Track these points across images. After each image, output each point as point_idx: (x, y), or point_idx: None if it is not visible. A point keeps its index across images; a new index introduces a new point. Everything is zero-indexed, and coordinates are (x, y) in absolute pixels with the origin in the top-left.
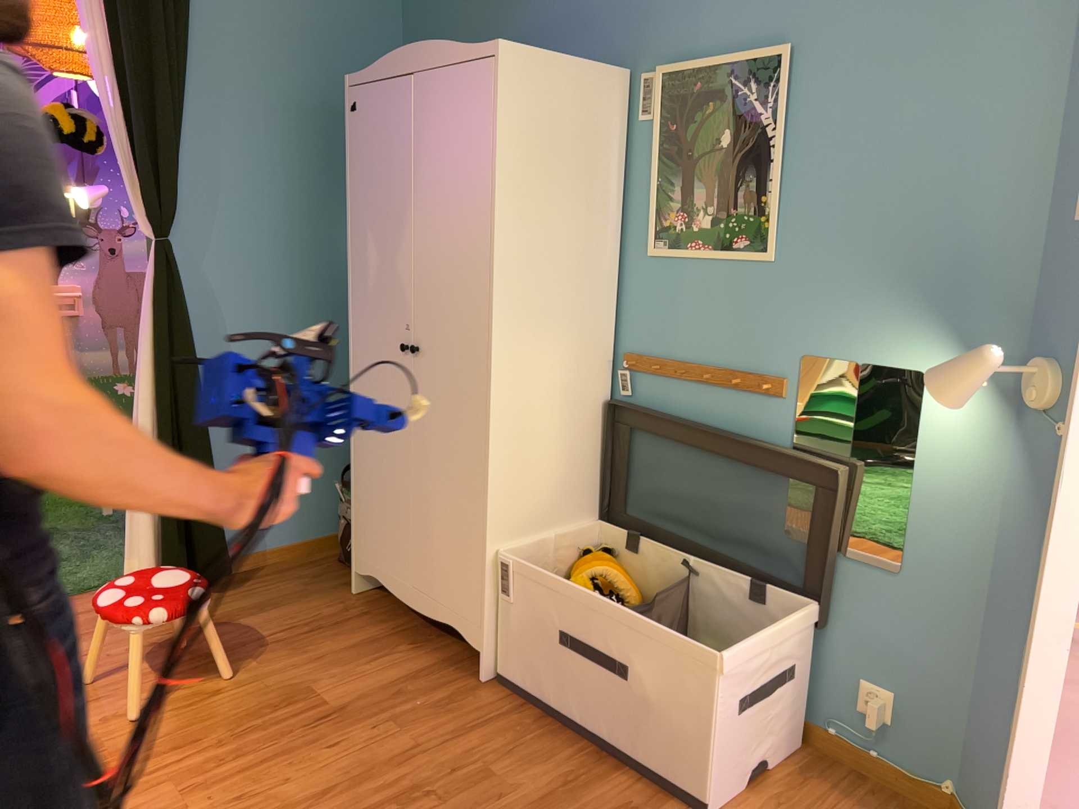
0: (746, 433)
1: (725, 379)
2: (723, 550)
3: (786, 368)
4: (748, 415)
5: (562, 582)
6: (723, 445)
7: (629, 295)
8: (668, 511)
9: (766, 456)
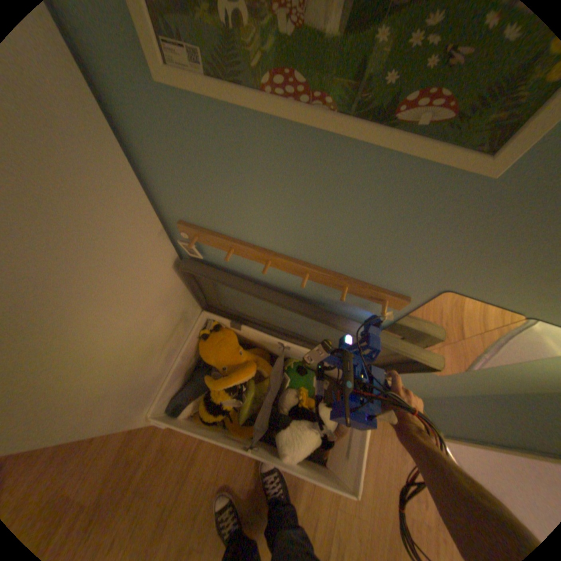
0: (342, 308)
1: (330, 282)
2: (307, 337)
3: (420, 292)
4: (348, 302)
5: (216, 443)
6: (315, 306)
7: (150, 148)
8: (260, 314)
9: (360, 322)
